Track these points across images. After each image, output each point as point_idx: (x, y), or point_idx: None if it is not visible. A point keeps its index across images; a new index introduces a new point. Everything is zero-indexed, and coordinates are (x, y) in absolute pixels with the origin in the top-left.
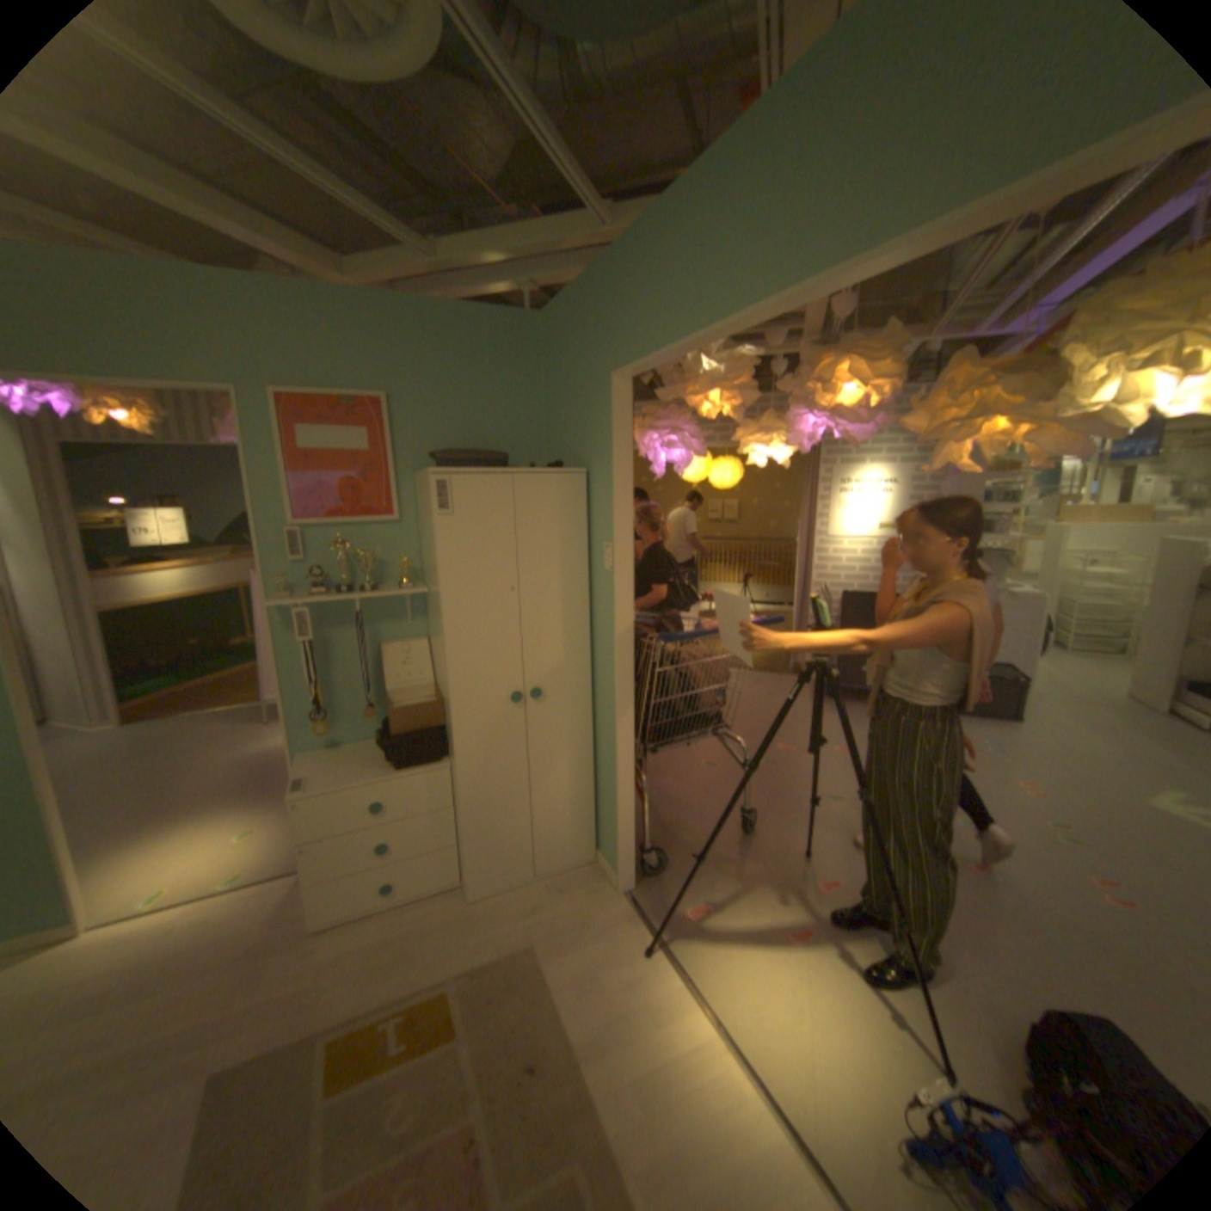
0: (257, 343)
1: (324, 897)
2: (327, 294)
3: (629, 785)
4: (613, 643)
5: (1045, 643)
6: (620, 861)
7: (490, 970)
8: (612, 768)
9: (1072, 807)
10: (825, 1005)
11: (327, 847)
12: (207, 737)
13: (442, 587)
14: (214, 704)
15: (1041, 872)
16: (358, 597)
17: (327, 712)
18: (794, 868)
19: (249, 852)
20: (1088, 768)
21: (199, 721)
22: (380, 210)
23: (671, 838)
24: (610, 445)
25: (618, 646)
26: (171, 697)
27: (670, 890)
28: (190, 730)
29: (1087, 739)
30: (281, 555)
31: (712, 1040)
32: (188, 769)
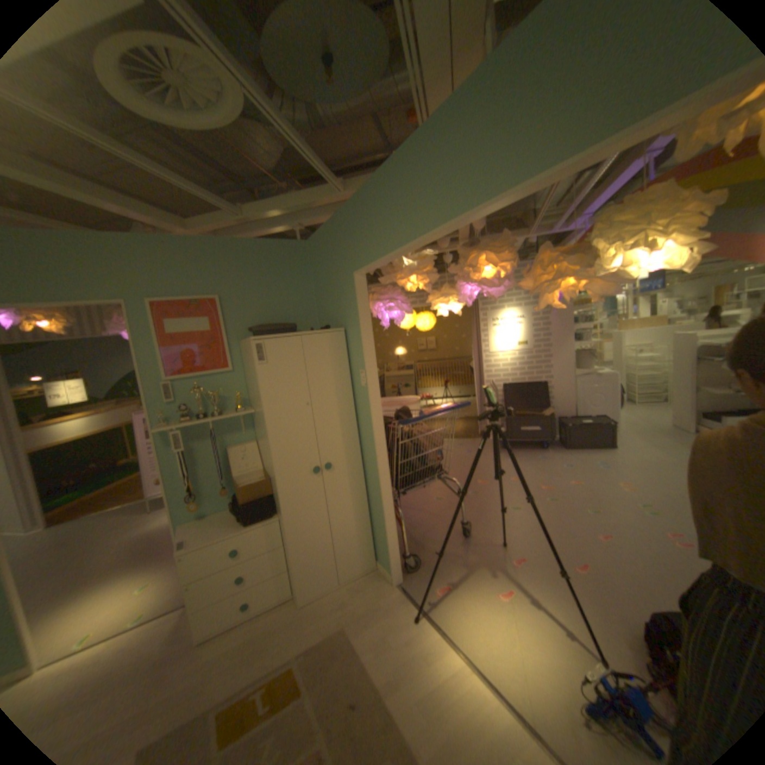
0: (137, 274)
1: (204, 618)
2: (178, 242)
3: (391, 516)
4: (371, 429)
5: (622, 400)
6: (391, 565)
7: (318, 648)
8: (380, 507)
9: (650, 494)
10: (526, 634)
11: (203, 584)
12: (109, 528)
13: (264, 408)
14: (111, 505)
15: (638, 535)
16: (211, 420)
17: (195, 496)
18: (497, 554)
19: (147, 598)
20: (656, 470)
21: (102, 518)
22: (204, 191)
23: (421, 547)
24: (357, 313)
25: (375, 431)
26: (80, 505)
27: (424, 580)
28: (97, 524)
29: (653, 453)
30: (159, 400)
31: (462, 667)
32: (99, 551)
